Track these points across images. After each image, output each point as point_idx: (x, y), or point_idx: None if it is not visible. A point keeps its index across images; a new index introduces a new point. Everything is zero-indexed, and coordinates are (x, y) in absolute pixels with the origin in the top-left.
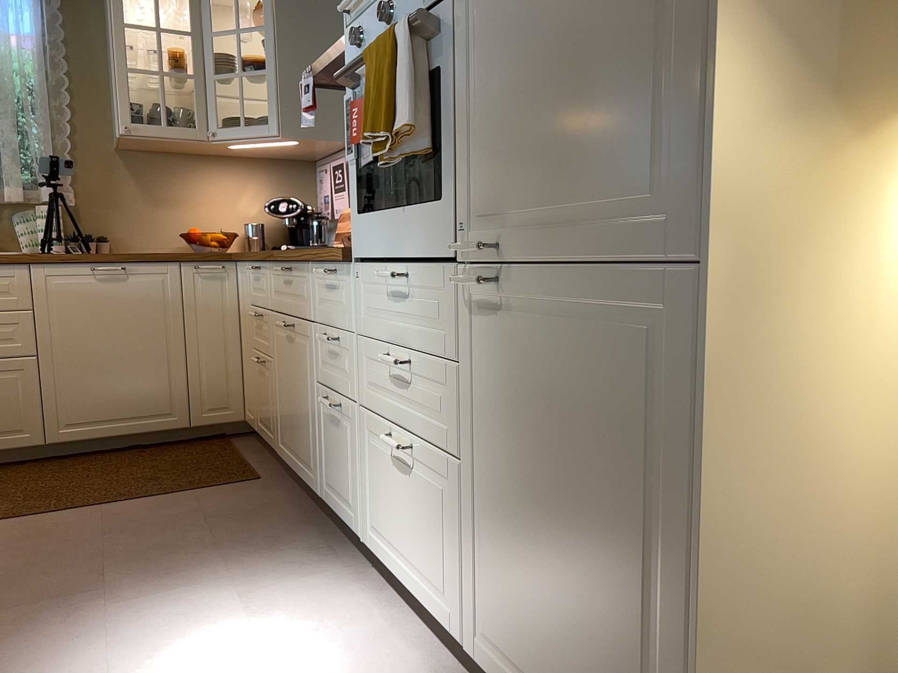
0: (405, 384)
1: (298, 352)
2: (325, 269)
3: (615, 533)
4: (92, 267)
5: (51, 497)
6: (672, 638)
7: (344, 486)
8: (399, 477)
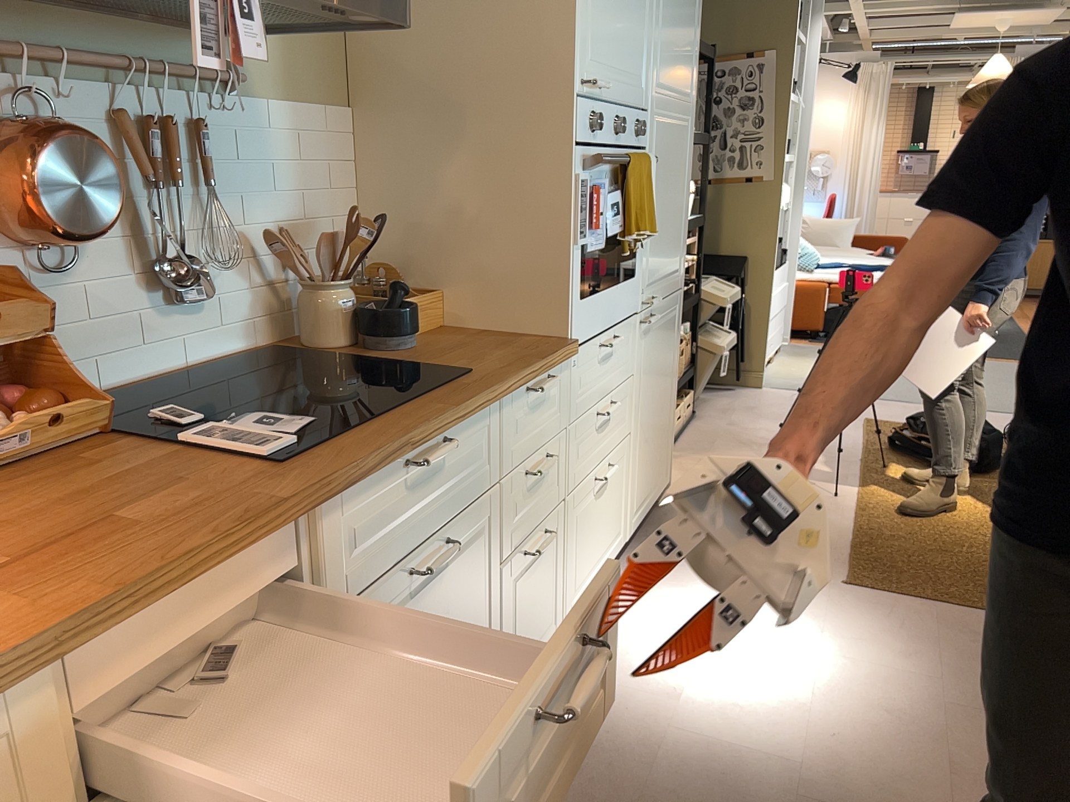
0: (605, 423)
1: (453, 578)
2: (529, 386)
3: (666, 391)
4: None
5: None
6: (671, 409)
7: (542, 618)
8: (597, 504)
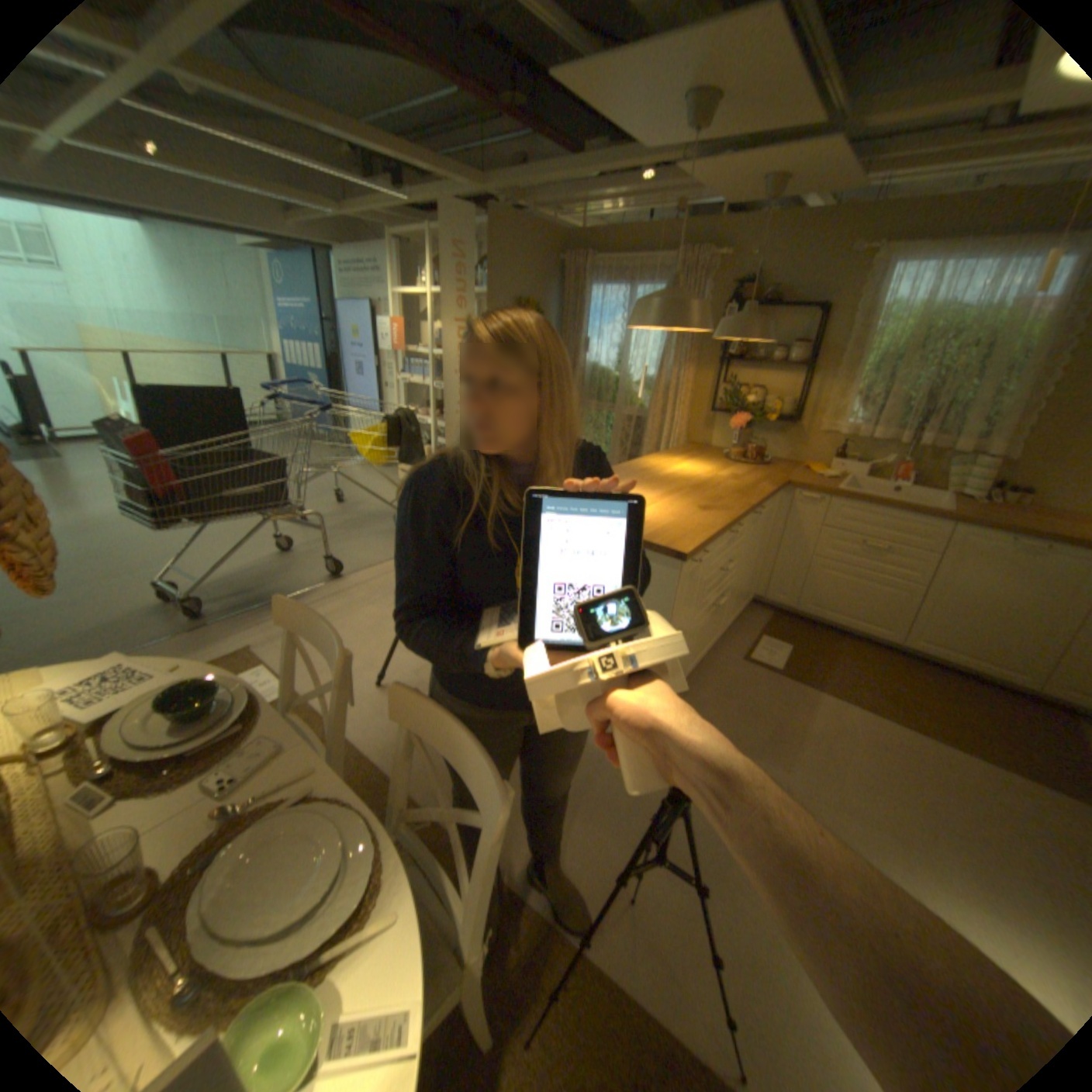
0: None
1: None
2: None
3: None
4: (1015, 538)
5: (899, 704)
6: None
7: None
8: None
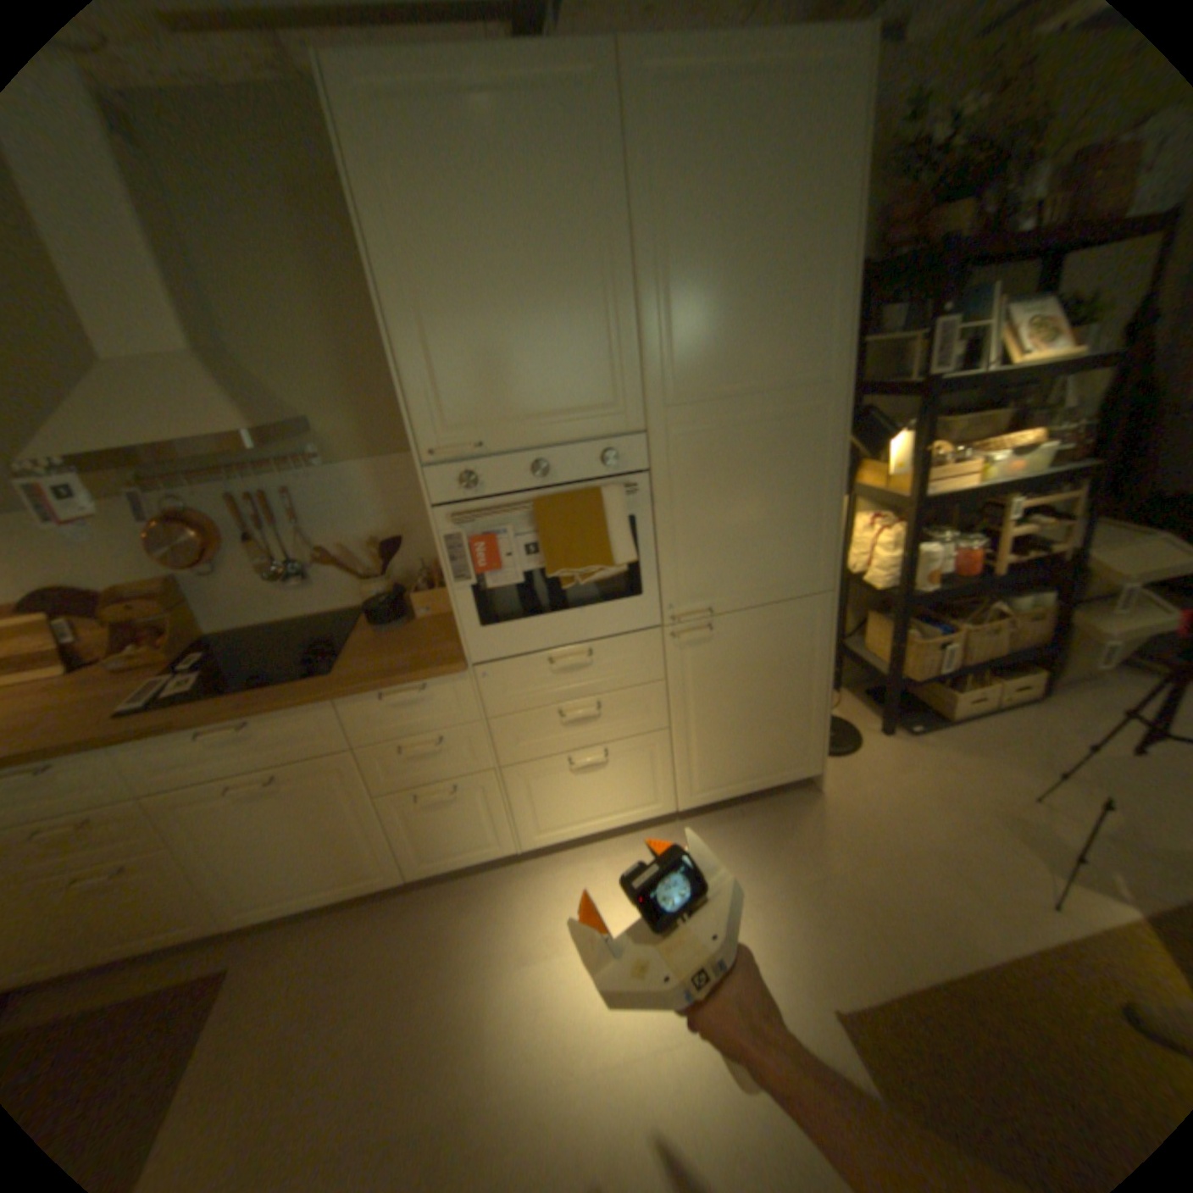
0: (585, 718)
1: (296, 796)
2: (386, 691)
3: (785, 694)
4: None
5: None
6: (811, 710)
7: (471, 838)
8: (580, 777)
